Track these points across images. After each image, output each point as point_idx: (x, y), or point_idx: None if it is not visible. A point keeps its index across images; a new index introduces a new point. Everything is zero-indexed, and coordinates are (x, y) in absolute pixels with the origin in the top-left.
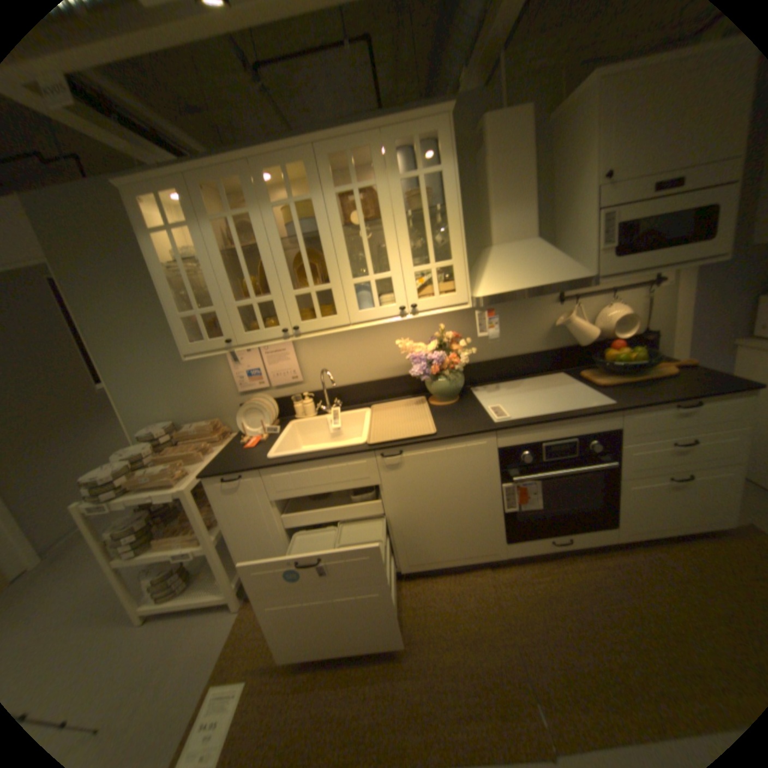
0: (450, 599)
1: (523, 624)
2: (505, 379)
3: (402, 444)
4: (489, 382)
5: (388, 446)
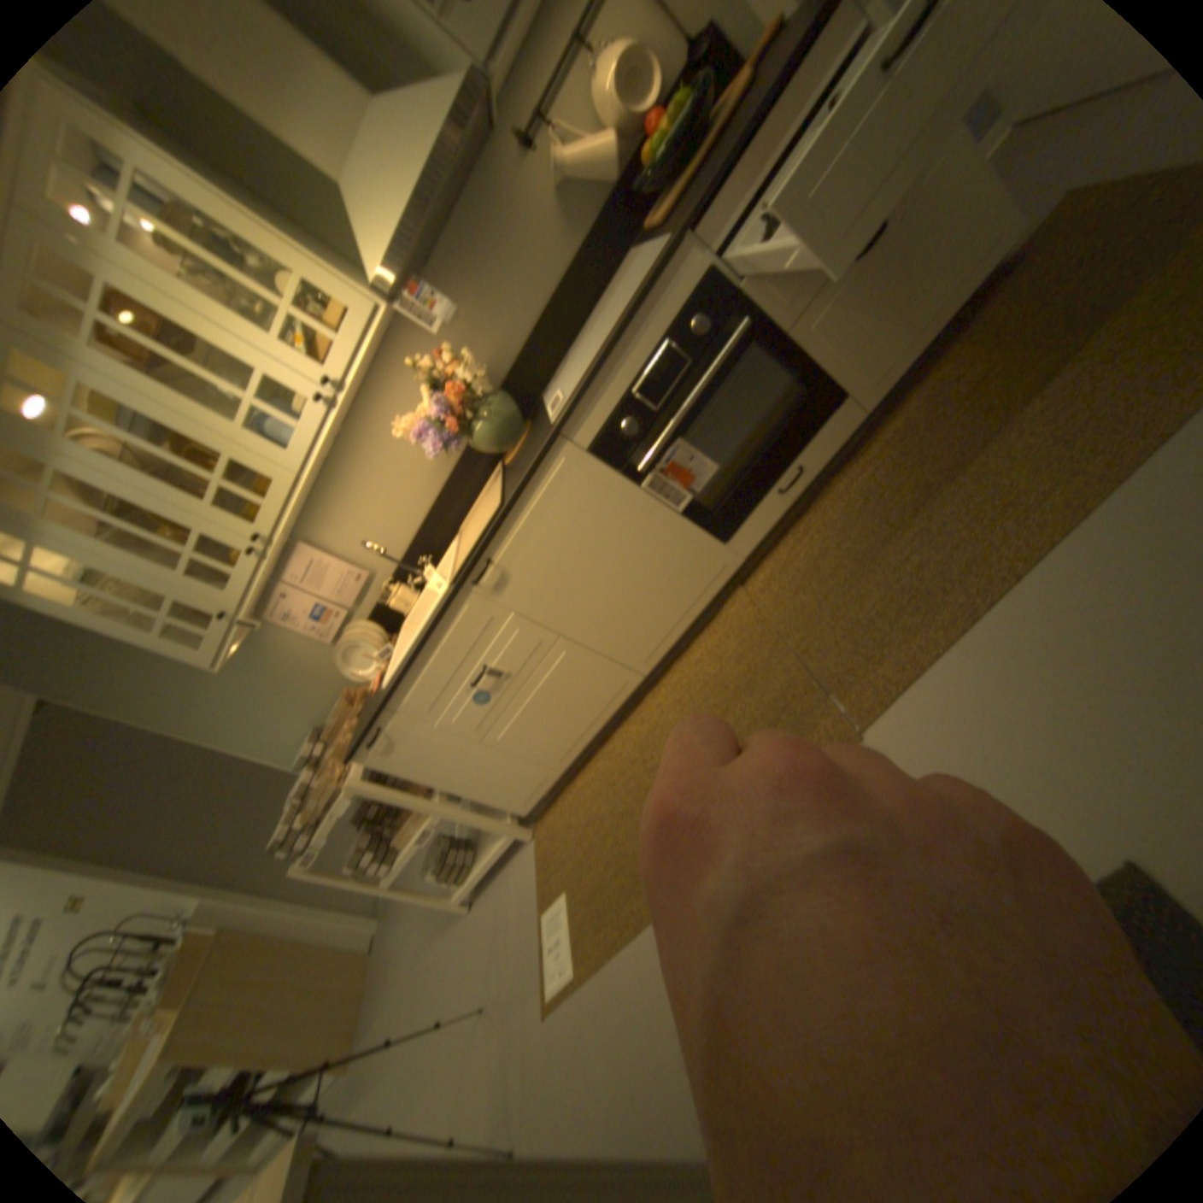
0: (712, 655)
1: (794, 617)
2: (576, 334)
3: (480, 549)
4: (562, 360)
5: (470, 566)
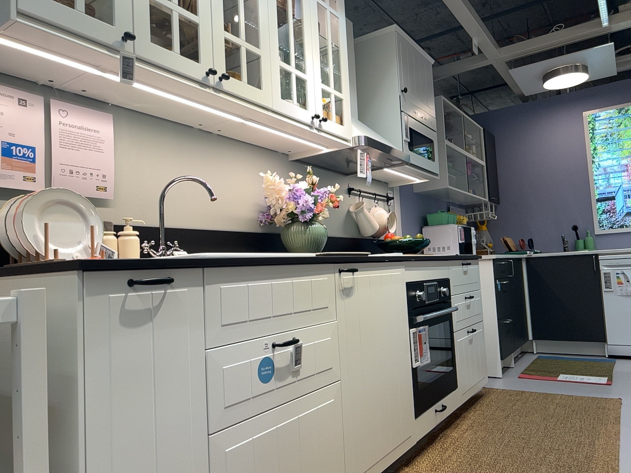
0: None
1: None
2: None
3: (356, 258)
4: None
5: (346, 258)
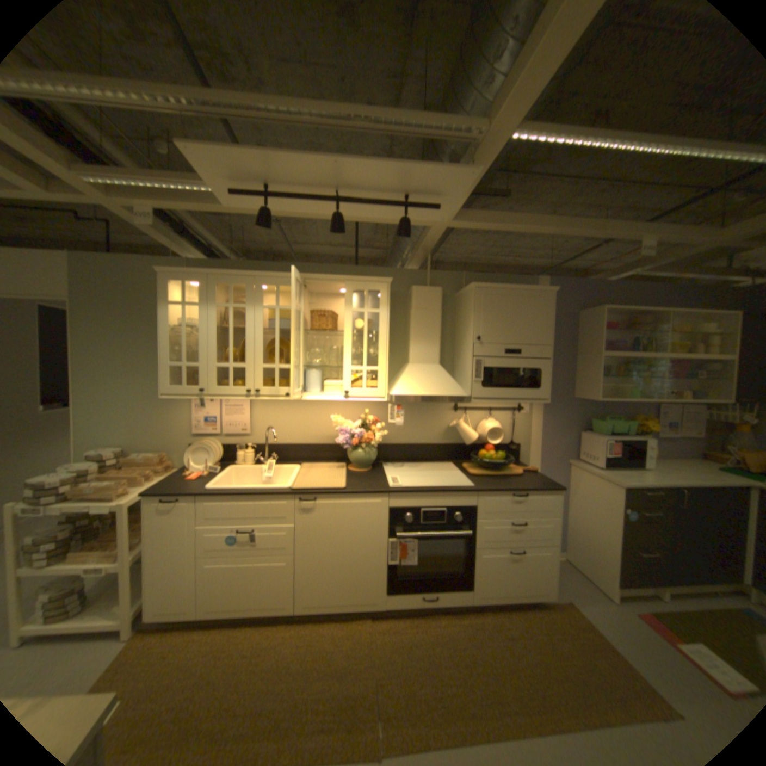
0: (331, 641)
1: (385, 663)
2: (410, 460)
3: (317, 492)
4: (398, 461)
5: (306, 492)
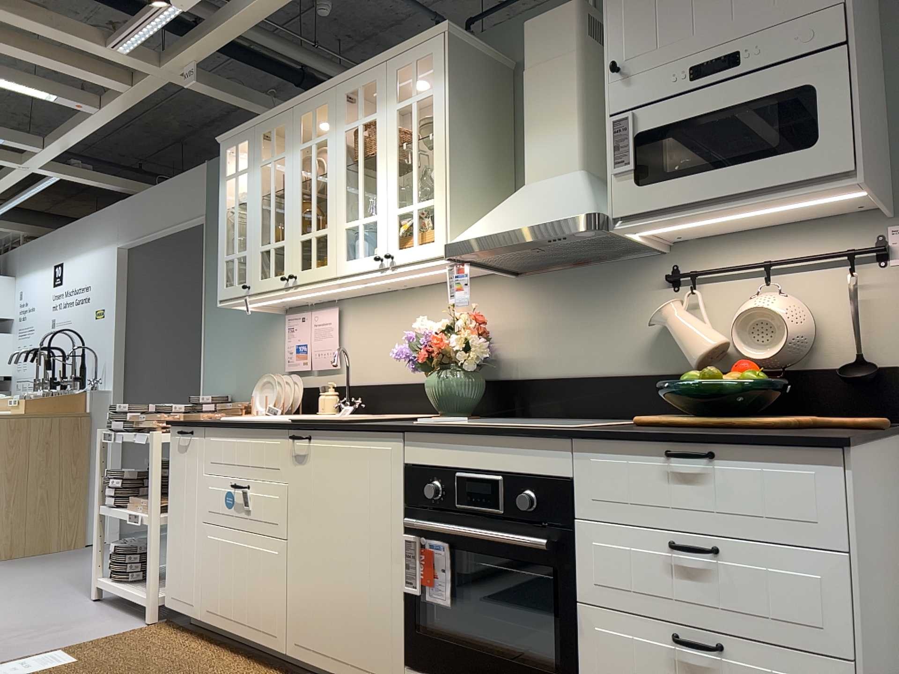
0: None
1: None
2: (574, 416)
3: (309, 425)
4: (548, 417)
5: (297, 425)
